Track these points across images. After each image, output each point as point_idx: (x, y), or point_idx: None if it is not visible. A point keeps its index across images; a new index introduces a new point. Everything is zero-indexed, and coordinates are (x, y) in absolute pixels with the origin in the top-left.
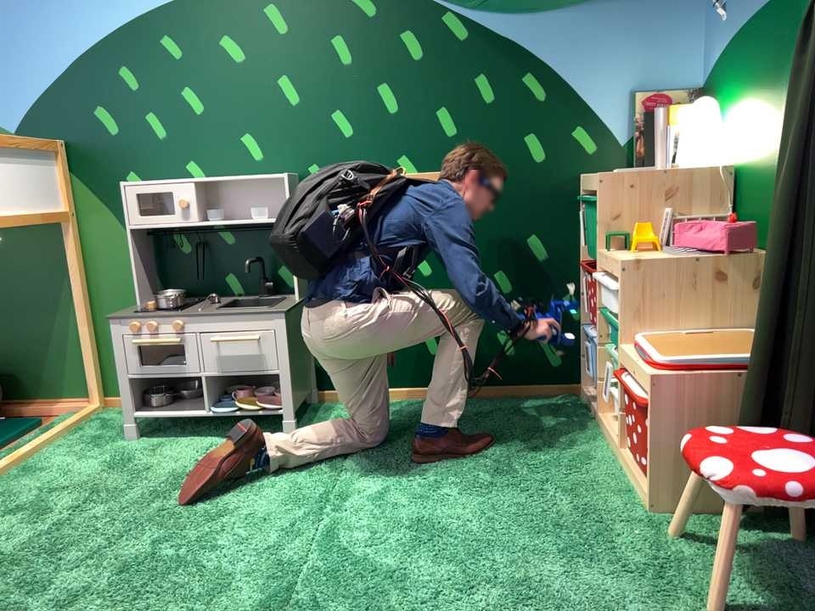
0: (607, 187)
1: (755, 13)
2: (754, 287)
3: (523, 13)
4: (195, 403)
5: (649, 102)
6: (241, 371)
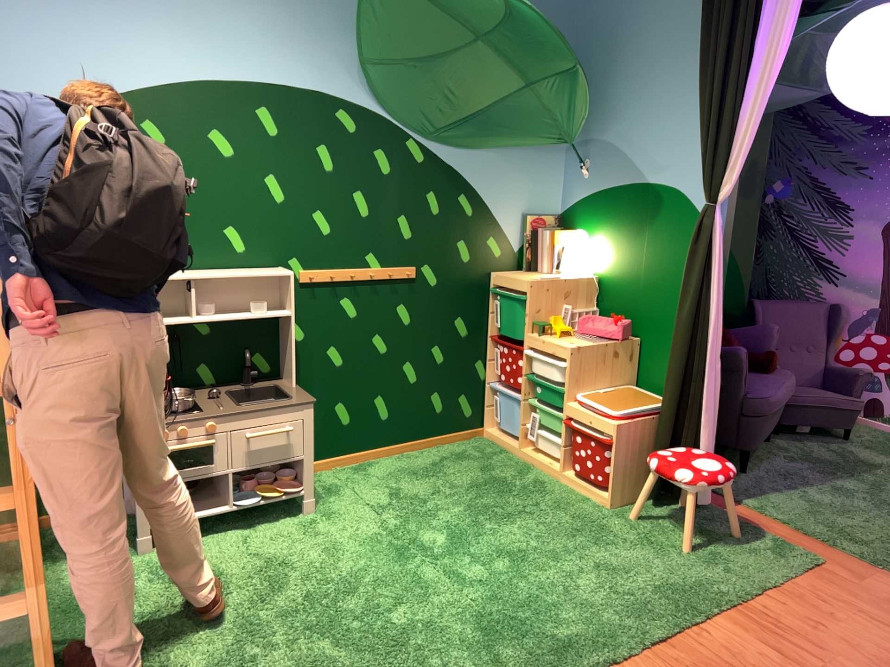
0: (532, 291)
1: (614, 188)
2: (625, 359)
3: (462, 151)
4: (203, 497)
5: (533, 224)
6: (273, 458)
